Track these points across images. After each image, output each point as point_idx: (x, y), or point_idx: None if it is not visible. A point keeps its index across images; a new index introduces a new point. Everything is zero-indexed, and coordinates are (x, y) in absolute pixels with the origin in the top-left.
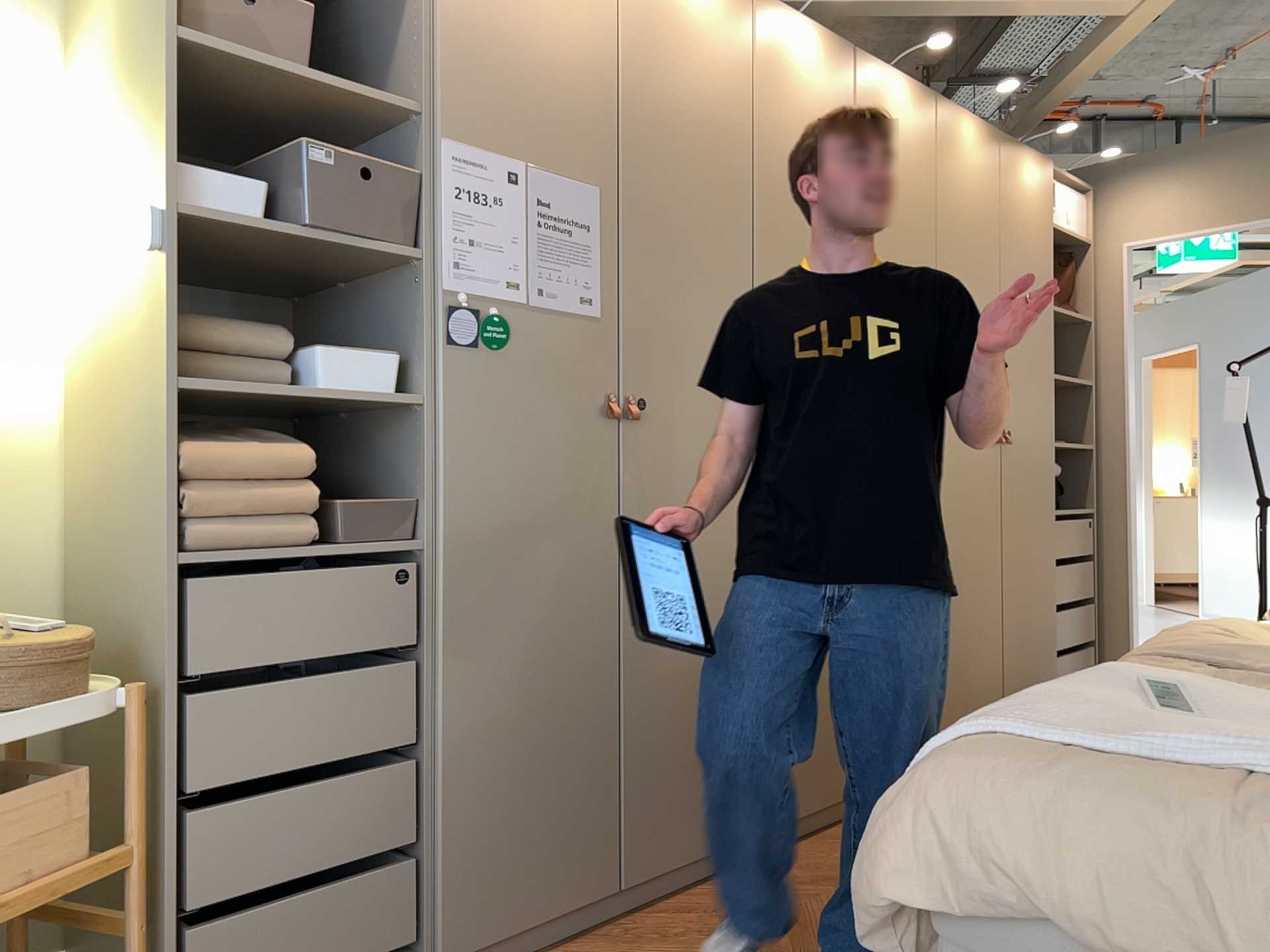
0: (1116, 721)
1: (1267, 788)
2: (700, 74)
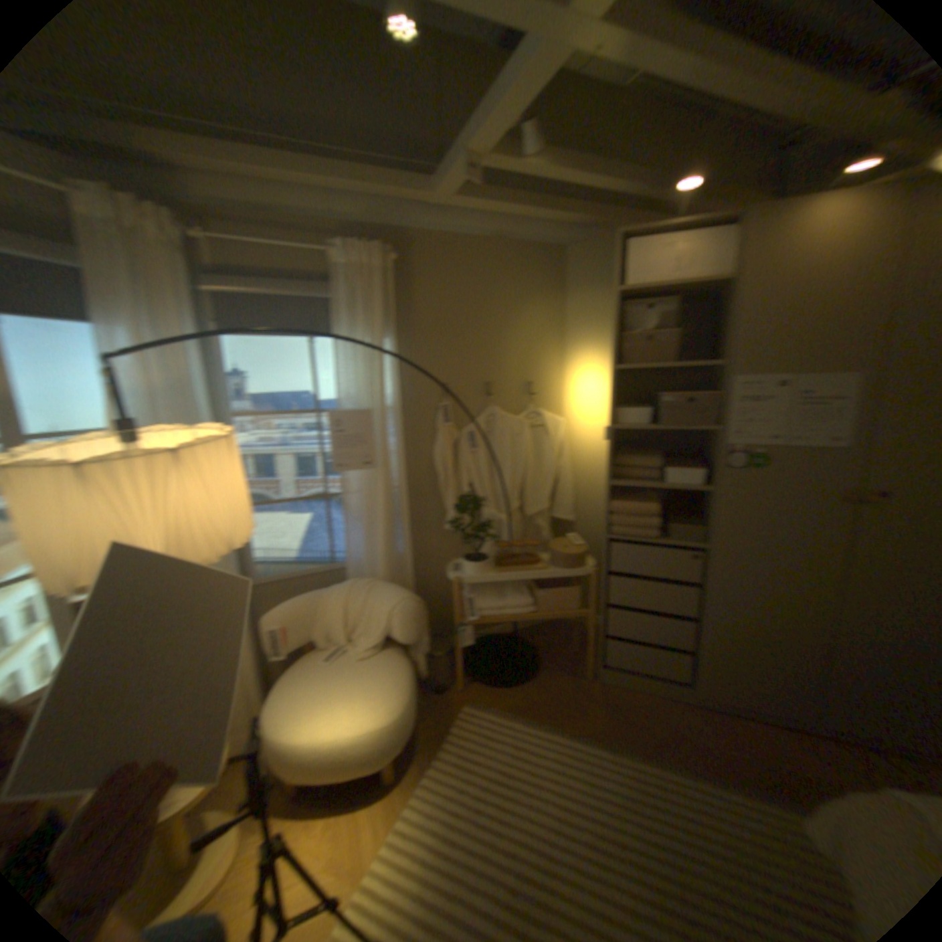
0: None
1: None
2: None
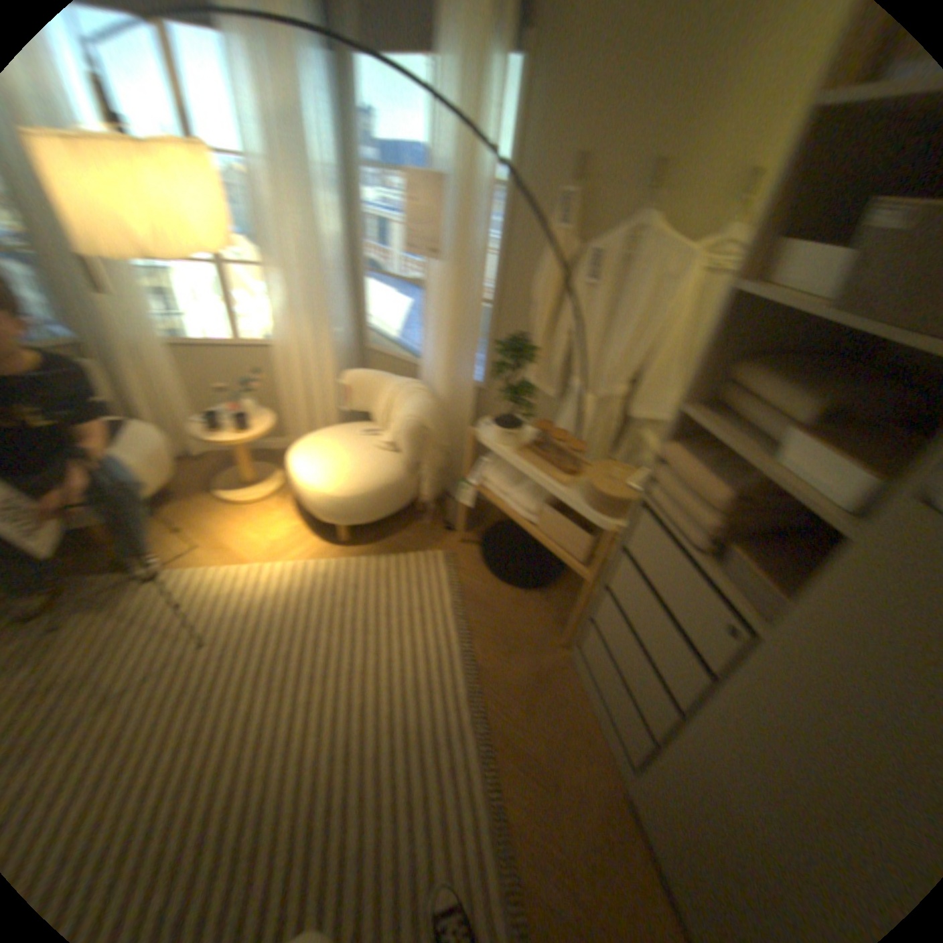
0: None
1: None
2: None
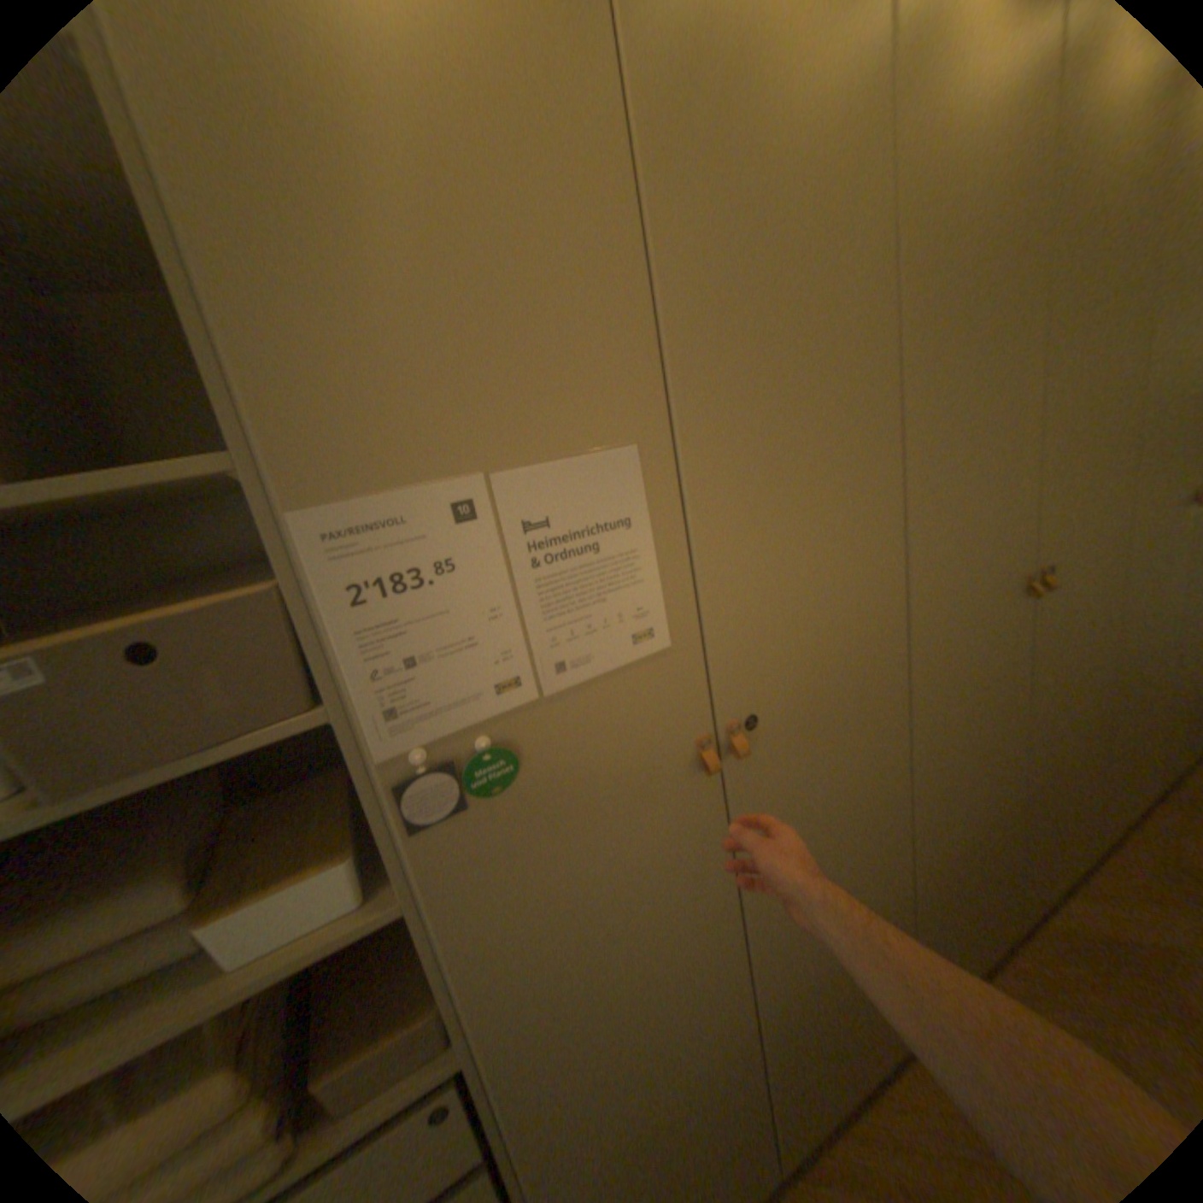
0: None
1: None
2: (813, 136)
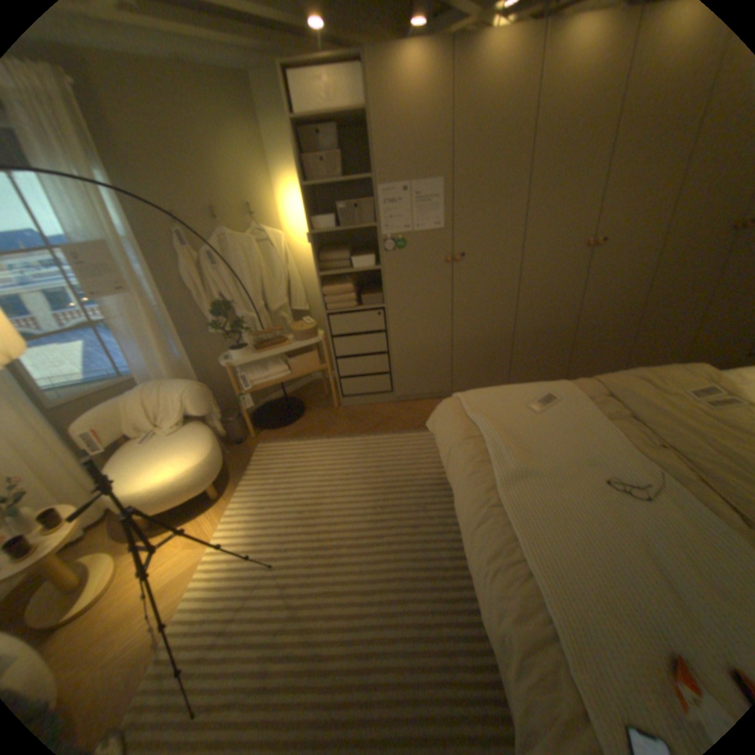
0: (505, 405)
1: (482, 440)
2: (506, 94)
